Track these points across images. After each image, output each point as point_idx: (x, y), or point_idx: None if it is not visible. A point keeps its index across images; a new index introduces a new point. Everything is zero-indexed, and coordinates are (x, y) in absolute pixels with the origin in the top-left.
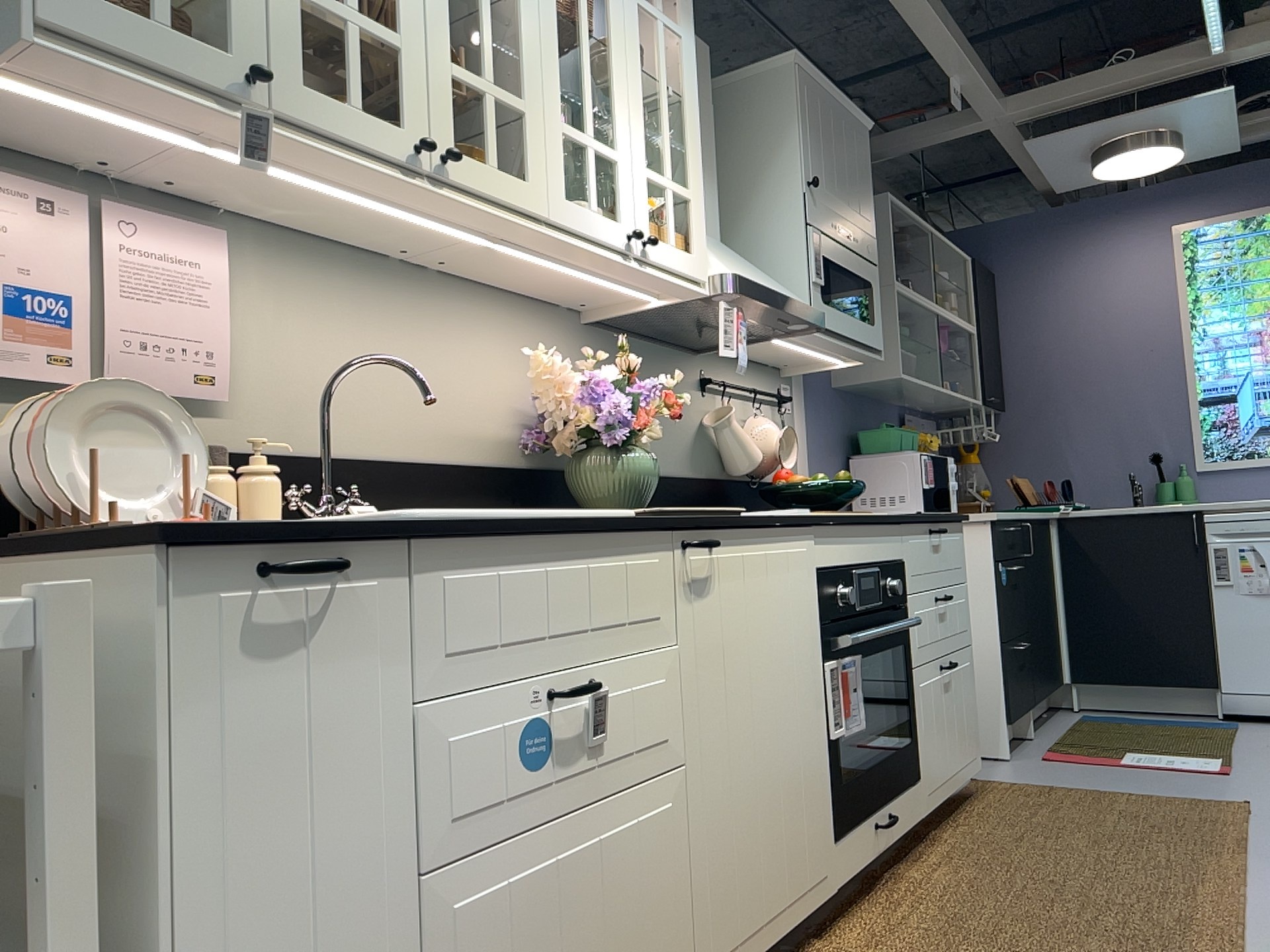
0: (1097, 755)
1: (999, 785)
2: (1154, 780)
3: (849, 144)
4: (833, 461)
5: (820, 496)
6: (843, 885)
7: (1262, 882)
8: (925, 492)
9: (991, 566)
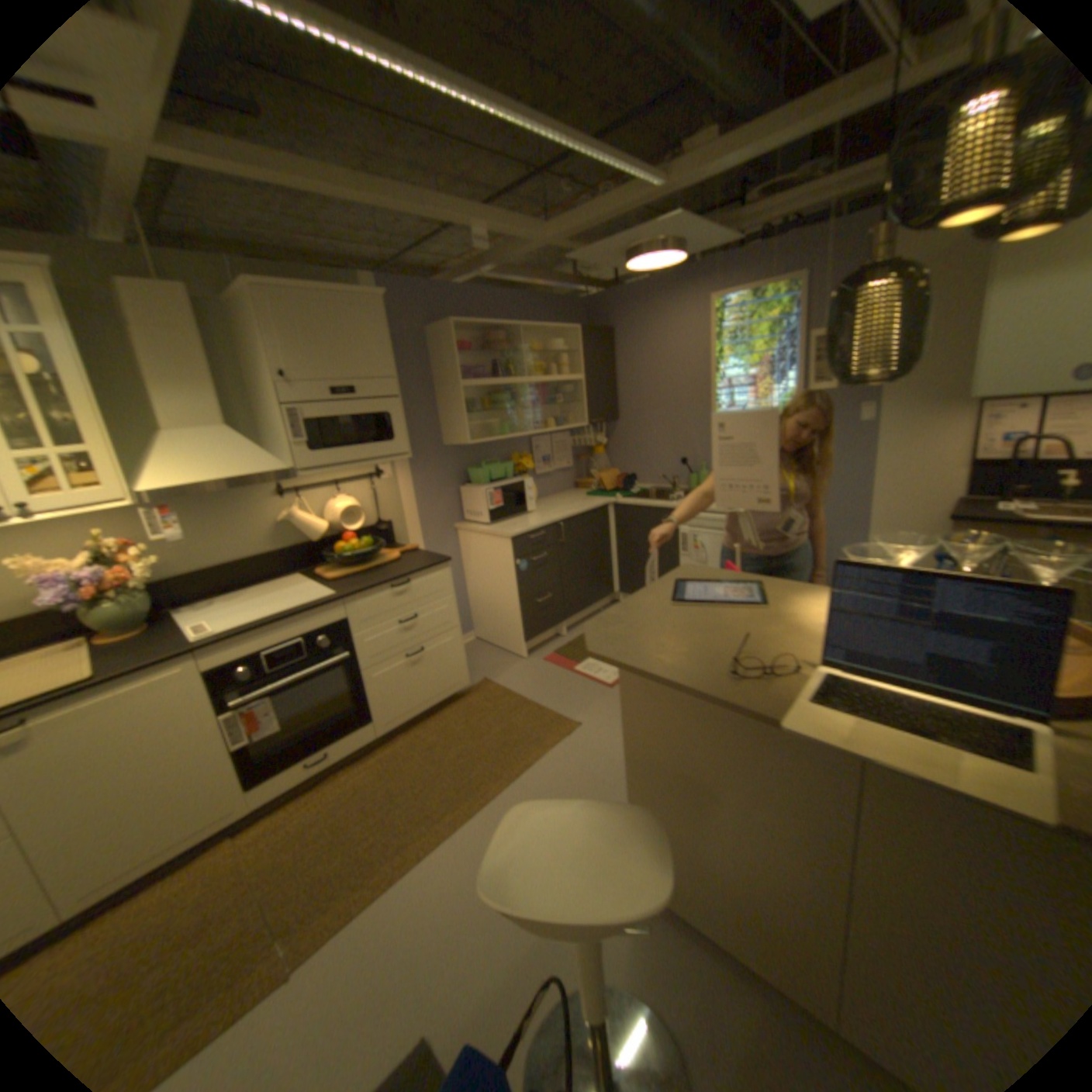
0: (572, 662)
1: (487, 691)
2: (567, 694)
3: (346, 322)
4: (443, 494)
5: (349, 560)
6: (259, 809)
7: (485, 817)
8: (492, 513)
9: (513, 564)
